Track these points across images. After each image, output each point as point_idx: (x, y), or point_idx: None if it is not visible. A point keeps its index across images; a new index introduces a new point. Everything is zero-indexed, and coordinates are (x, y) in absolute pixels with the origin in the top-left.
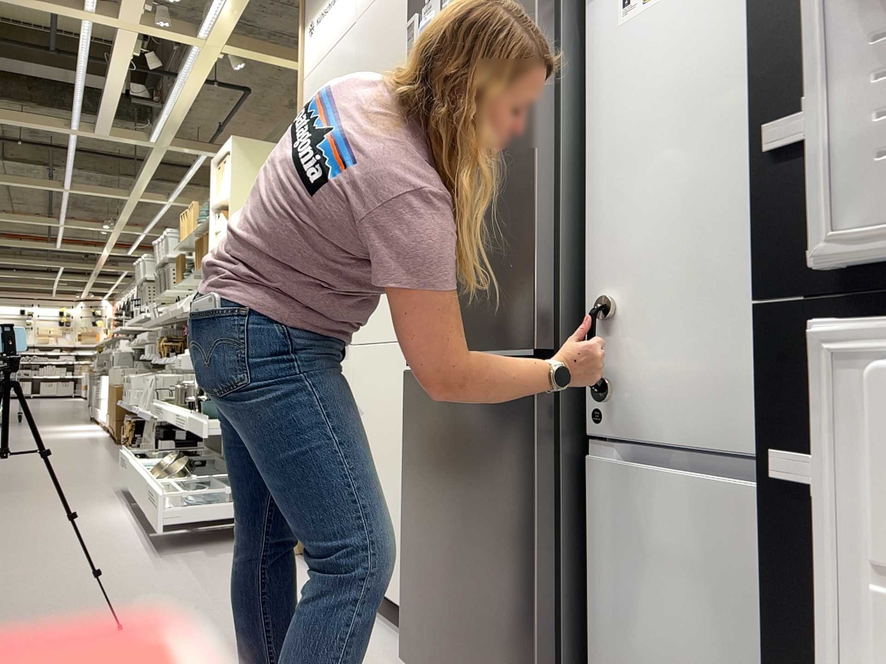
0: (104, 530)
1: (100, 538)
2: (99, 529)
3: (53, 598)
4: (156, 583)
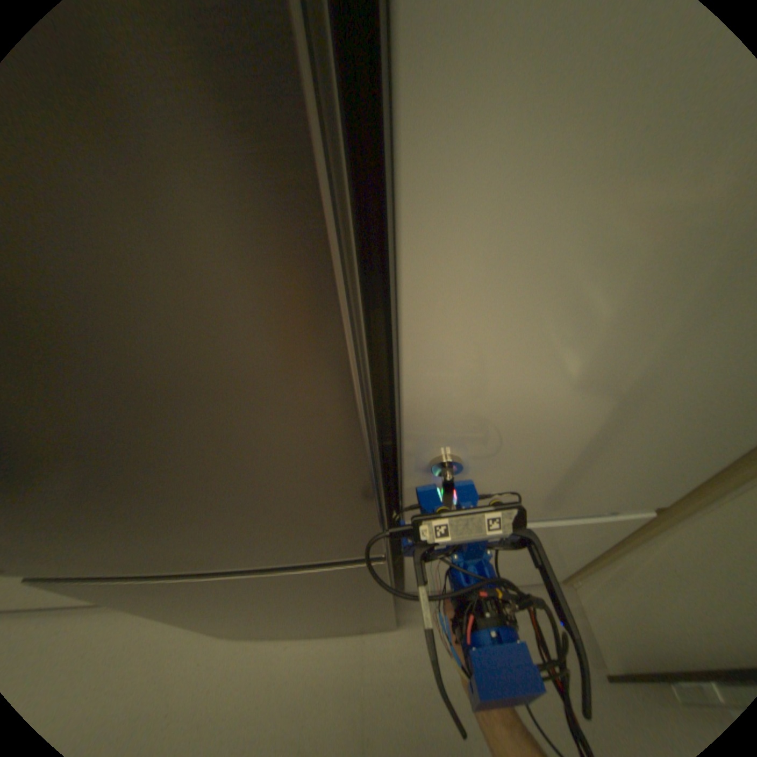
0: None
1: None
2: None
3: None
4: None
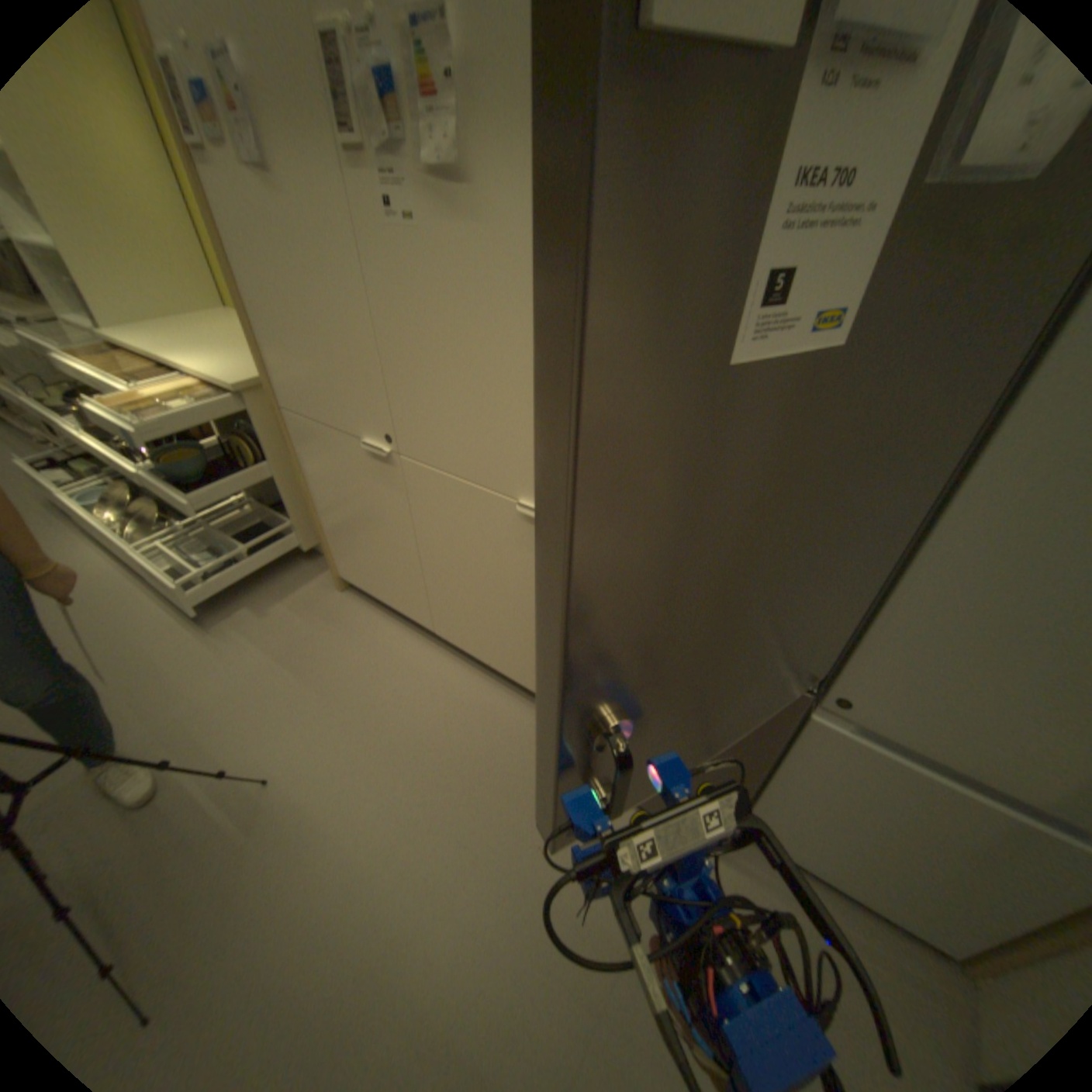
0: (94, 596)
1: (103, 616)
2: (84, 595)
3: (138, 749)
4: (237, 682)
